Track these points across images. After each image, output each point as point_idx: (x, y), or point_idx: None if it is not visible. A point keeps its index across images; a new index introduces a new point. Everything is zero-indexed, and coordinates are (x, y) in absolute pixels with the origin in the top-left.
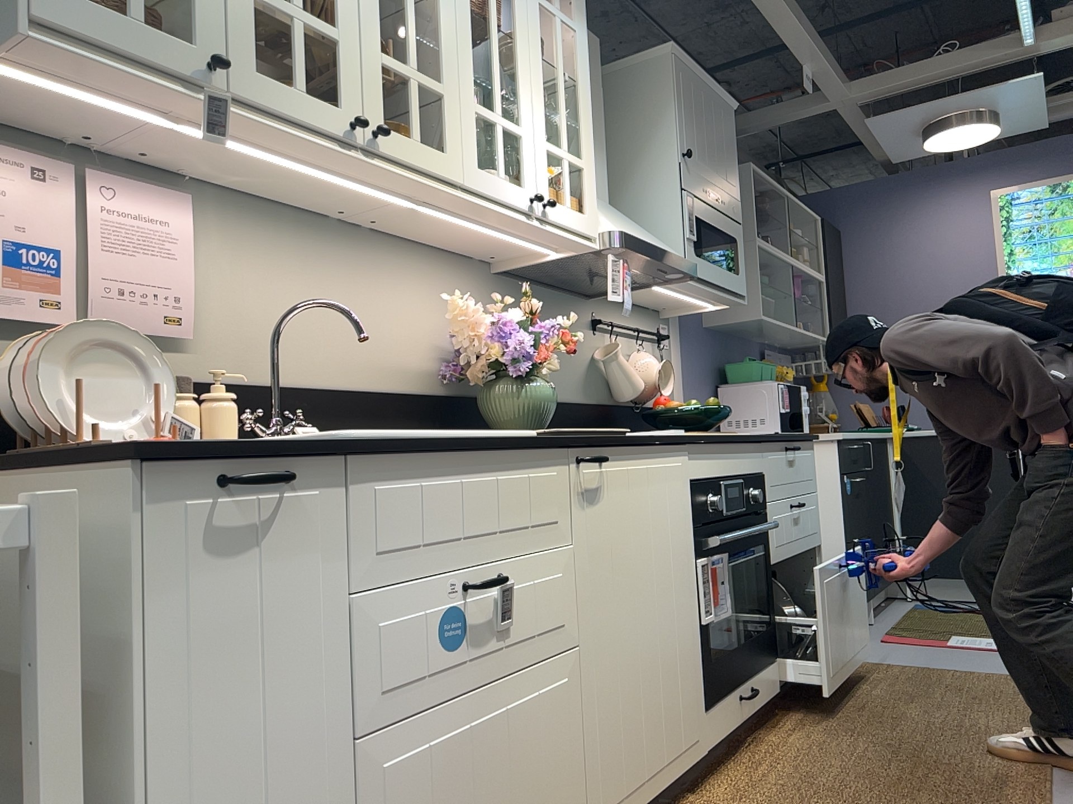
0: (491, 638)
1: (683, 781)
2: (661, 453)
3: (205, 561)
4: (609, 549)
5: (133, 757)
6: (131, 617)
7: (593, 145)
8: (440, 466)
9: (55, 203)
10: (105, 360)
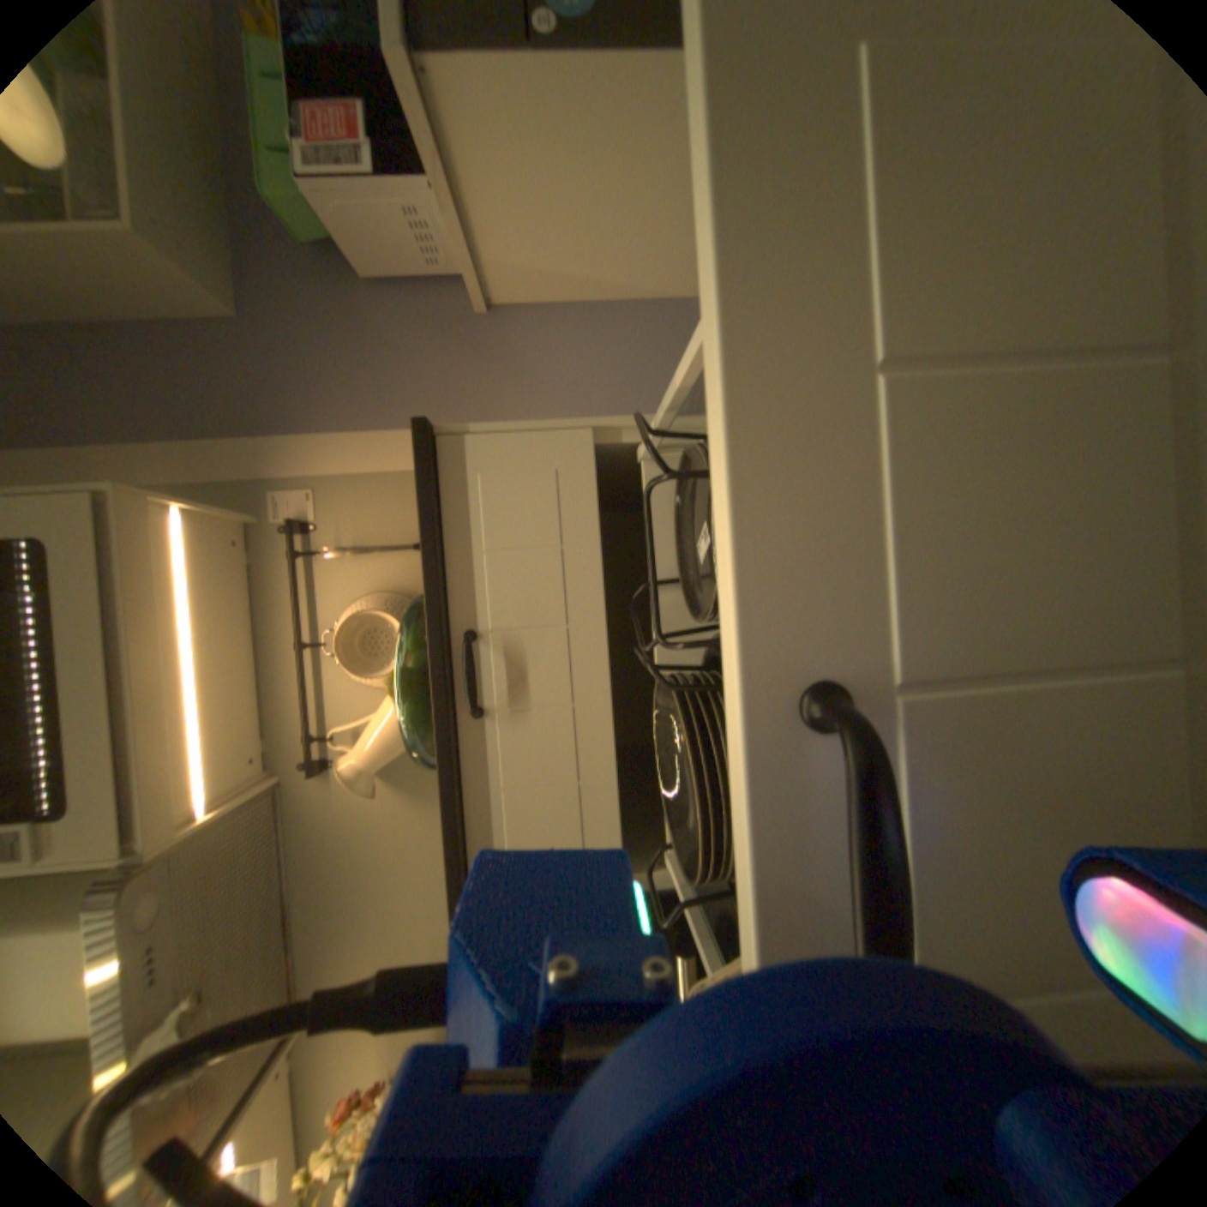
0: None
1: None
2: None
3: None
4: None
5: None
6: None
7: None
8: None
9: None
10: None
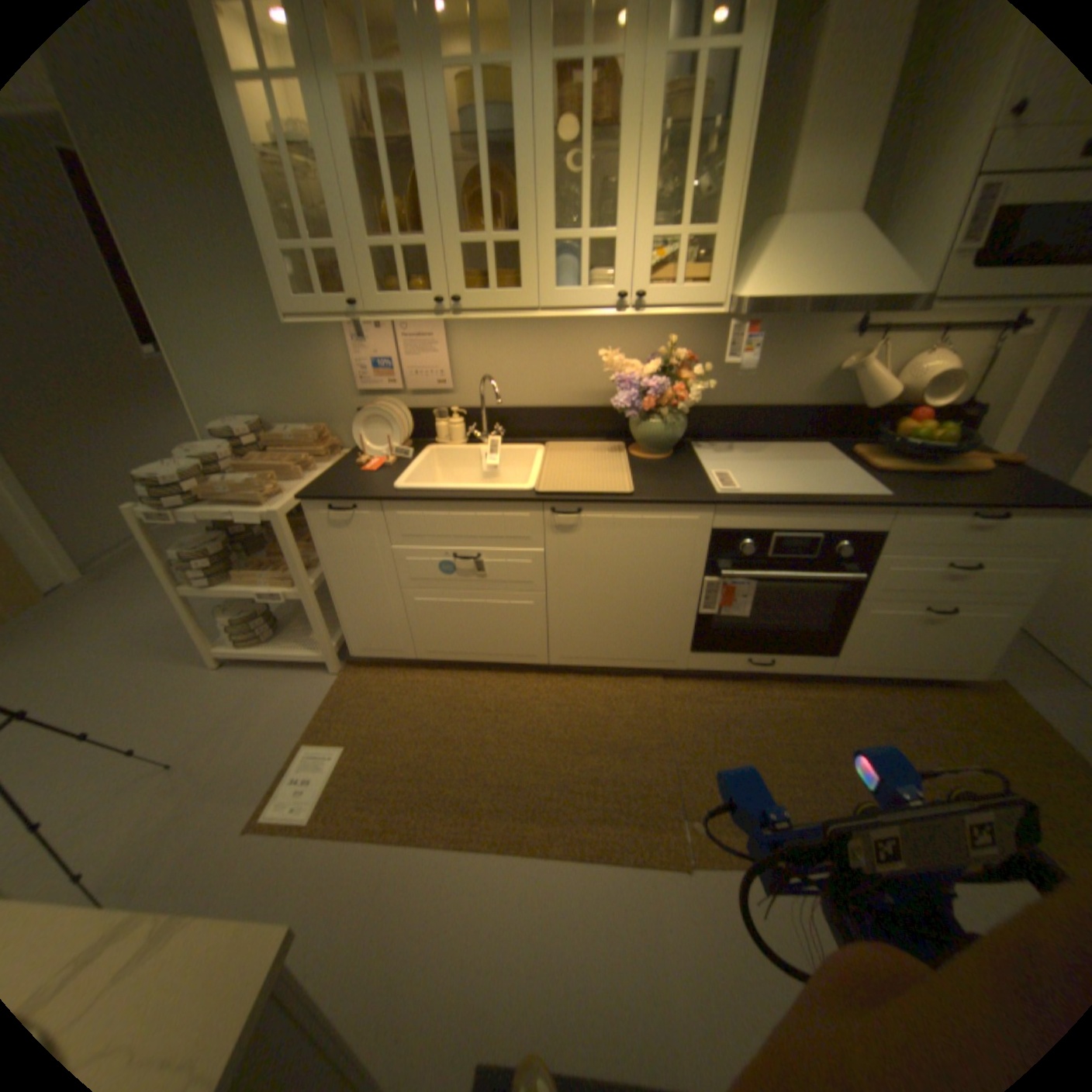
0: (475, 577)
1: (658, 674)
2: (665, 512)
3: (333, 531)
4: (583, 558)
5: (326, 573)
6: (316, 541)
7: (743, 199)
8: (438, 509)
9: (386, 339)
10: (384, 421)
